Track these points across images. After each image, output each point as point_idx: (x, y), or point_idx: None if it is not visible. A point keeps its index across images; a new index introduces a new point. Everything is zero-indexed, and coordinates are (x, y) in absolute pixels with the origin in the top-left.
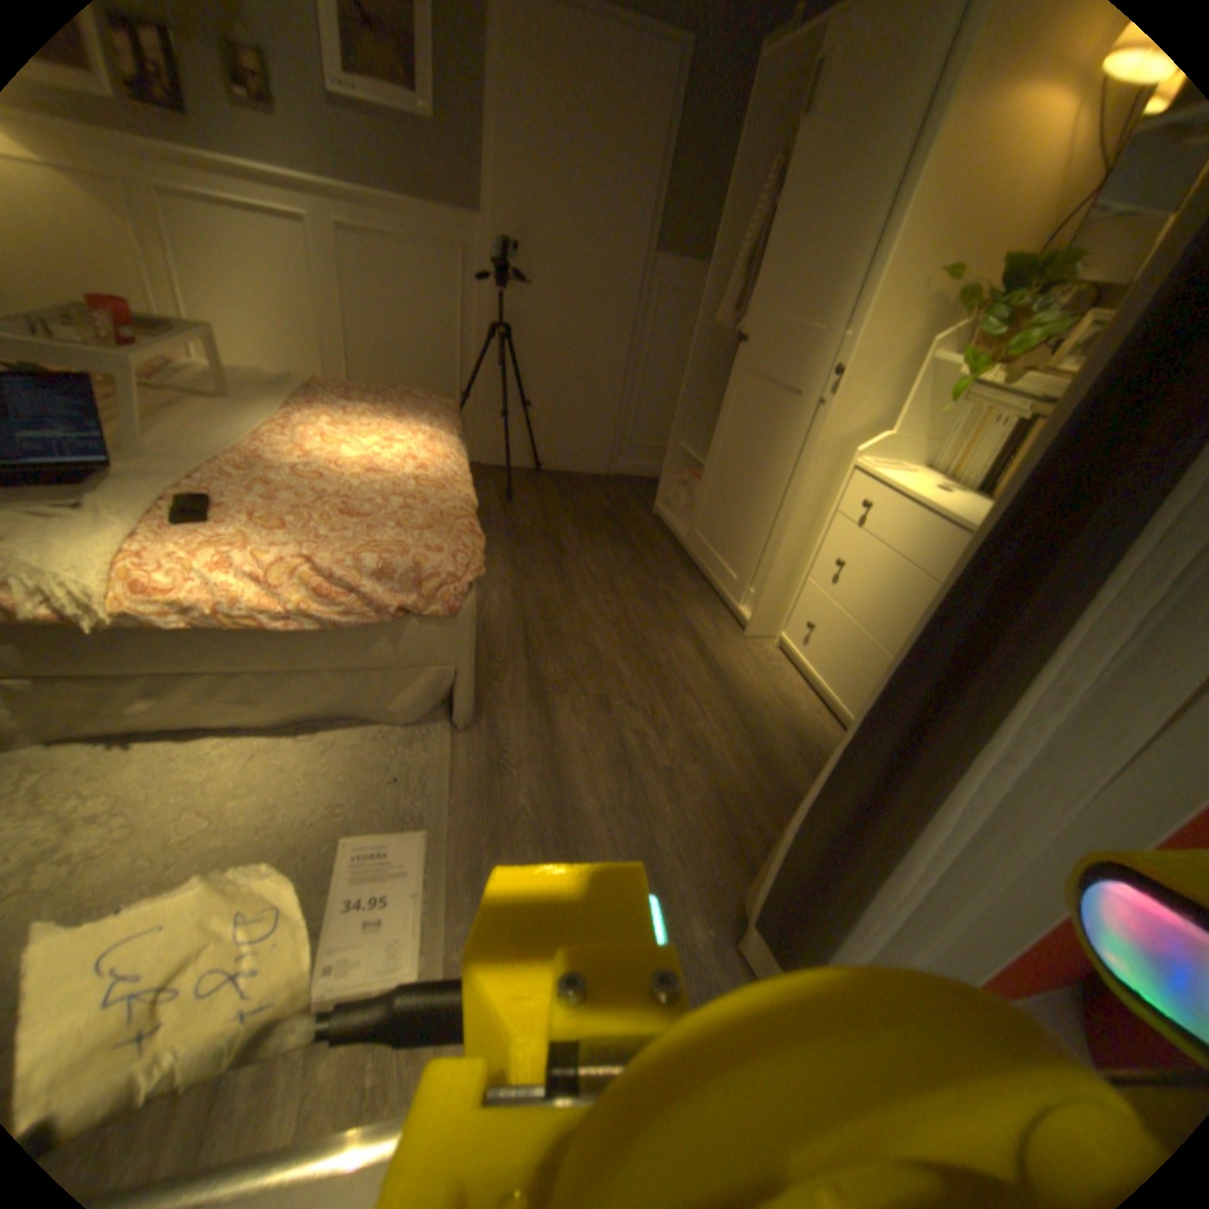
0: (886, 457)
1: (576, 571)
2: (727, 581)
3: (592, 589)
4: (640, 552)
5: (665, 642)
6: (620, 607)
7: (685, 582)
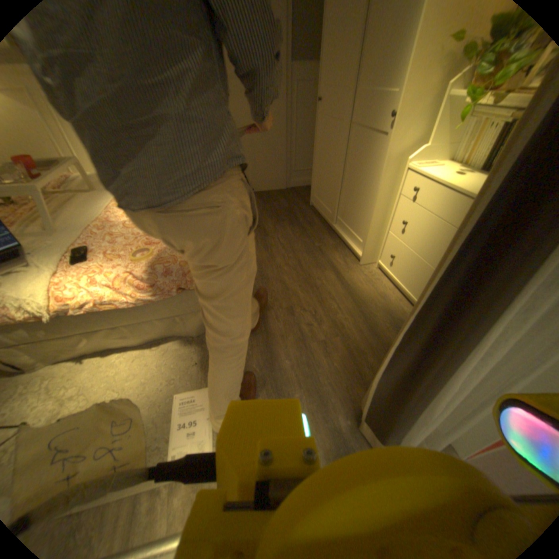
0: (425, 160)
1: (273, 244)
2: (349, 237)
3: (282, 252)
4: (305, 228)
5: (319, 274)
6: (296, 259)
7: (328, 240)
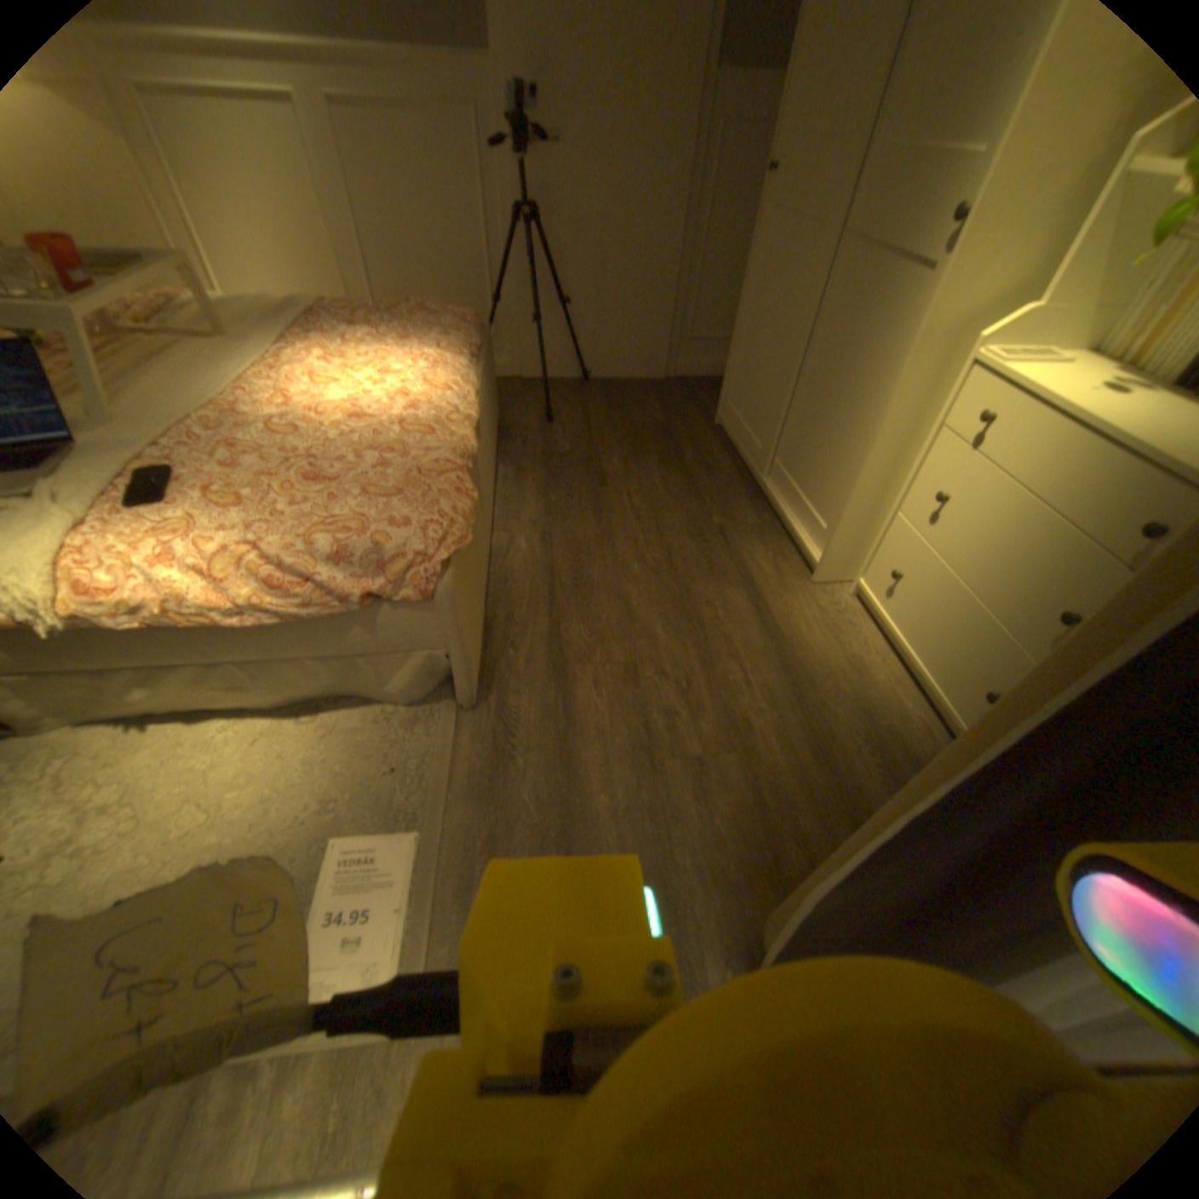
0: (1025, 344)
1: (616, 506)
2: (796, 512)
3: (632, 528)
4: (695, 476)
5: (712, 593)
6: (663, 550)
7: (745, 513)
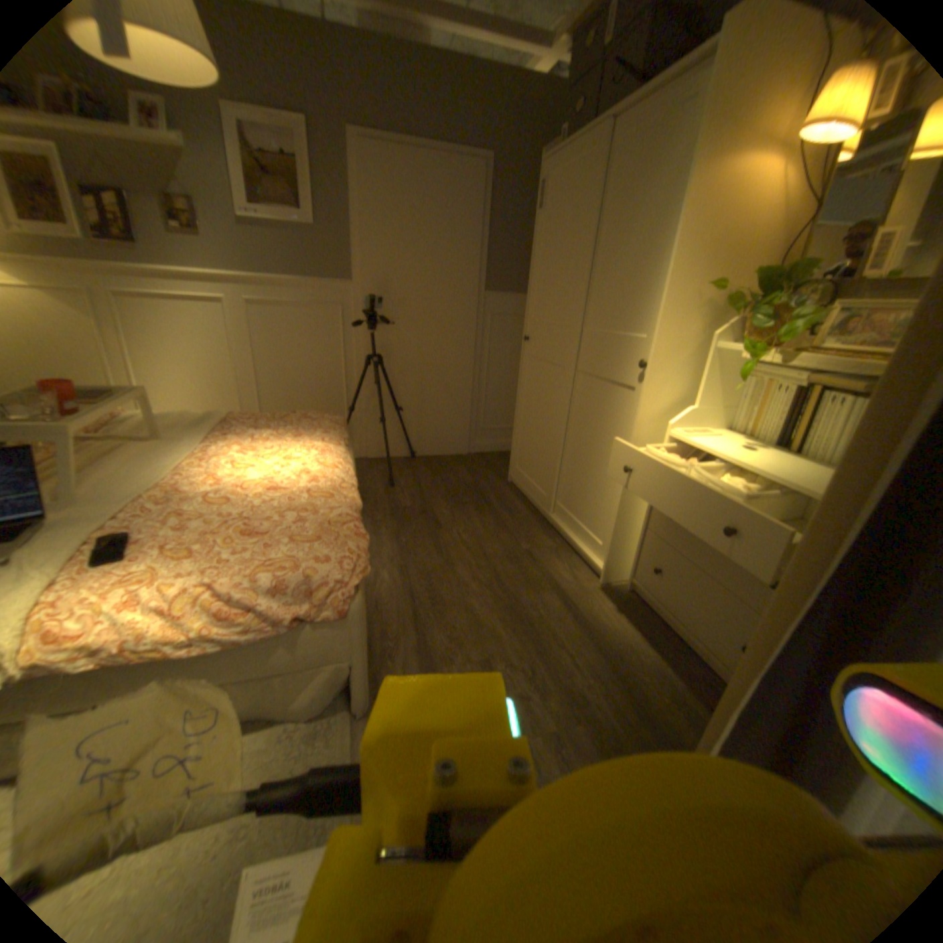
0: (693, 427)
1: (450, 542)
2: (577, 536)
3: (465, 557)
4: (502, 517)
5: (533, 599)
6: (490, 570)
7: (542, 540)
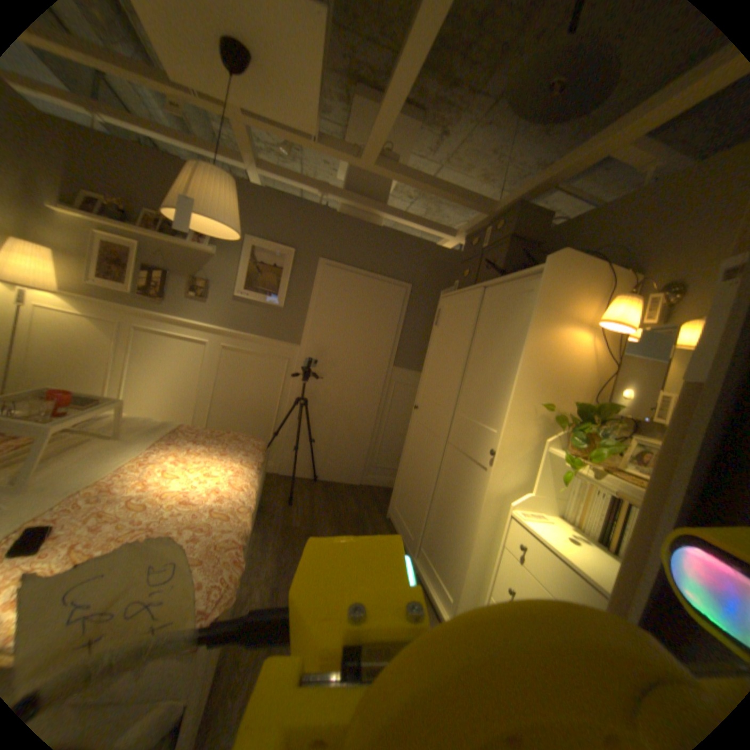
0: (530, 511)
1: None
2: (433, 586)
3: None
4: None
5: None
6: None
7: None
